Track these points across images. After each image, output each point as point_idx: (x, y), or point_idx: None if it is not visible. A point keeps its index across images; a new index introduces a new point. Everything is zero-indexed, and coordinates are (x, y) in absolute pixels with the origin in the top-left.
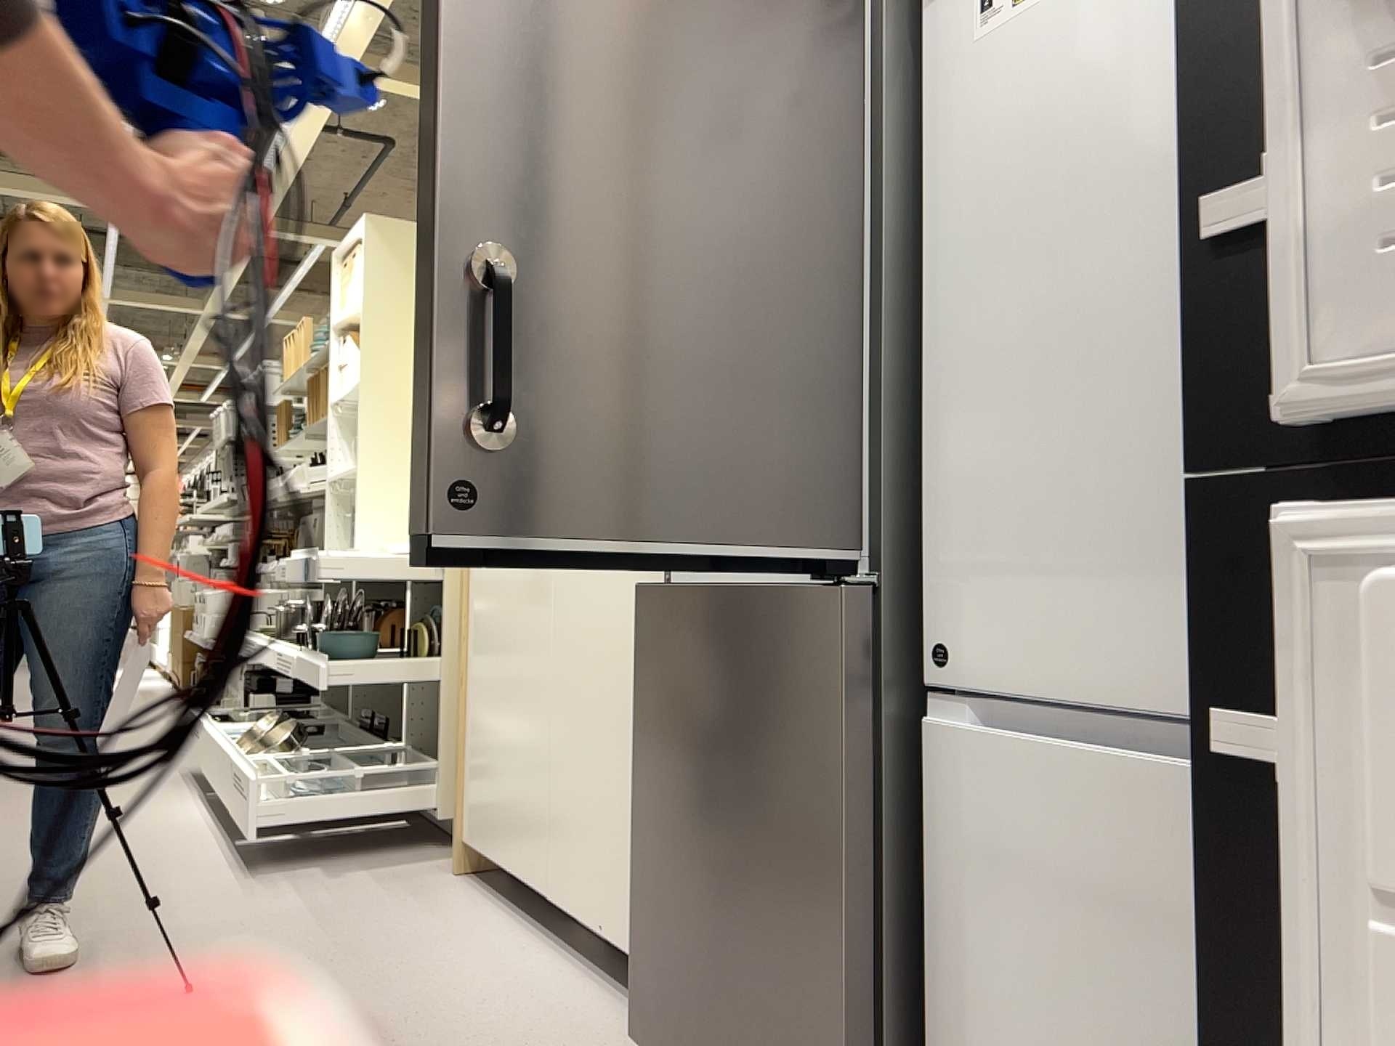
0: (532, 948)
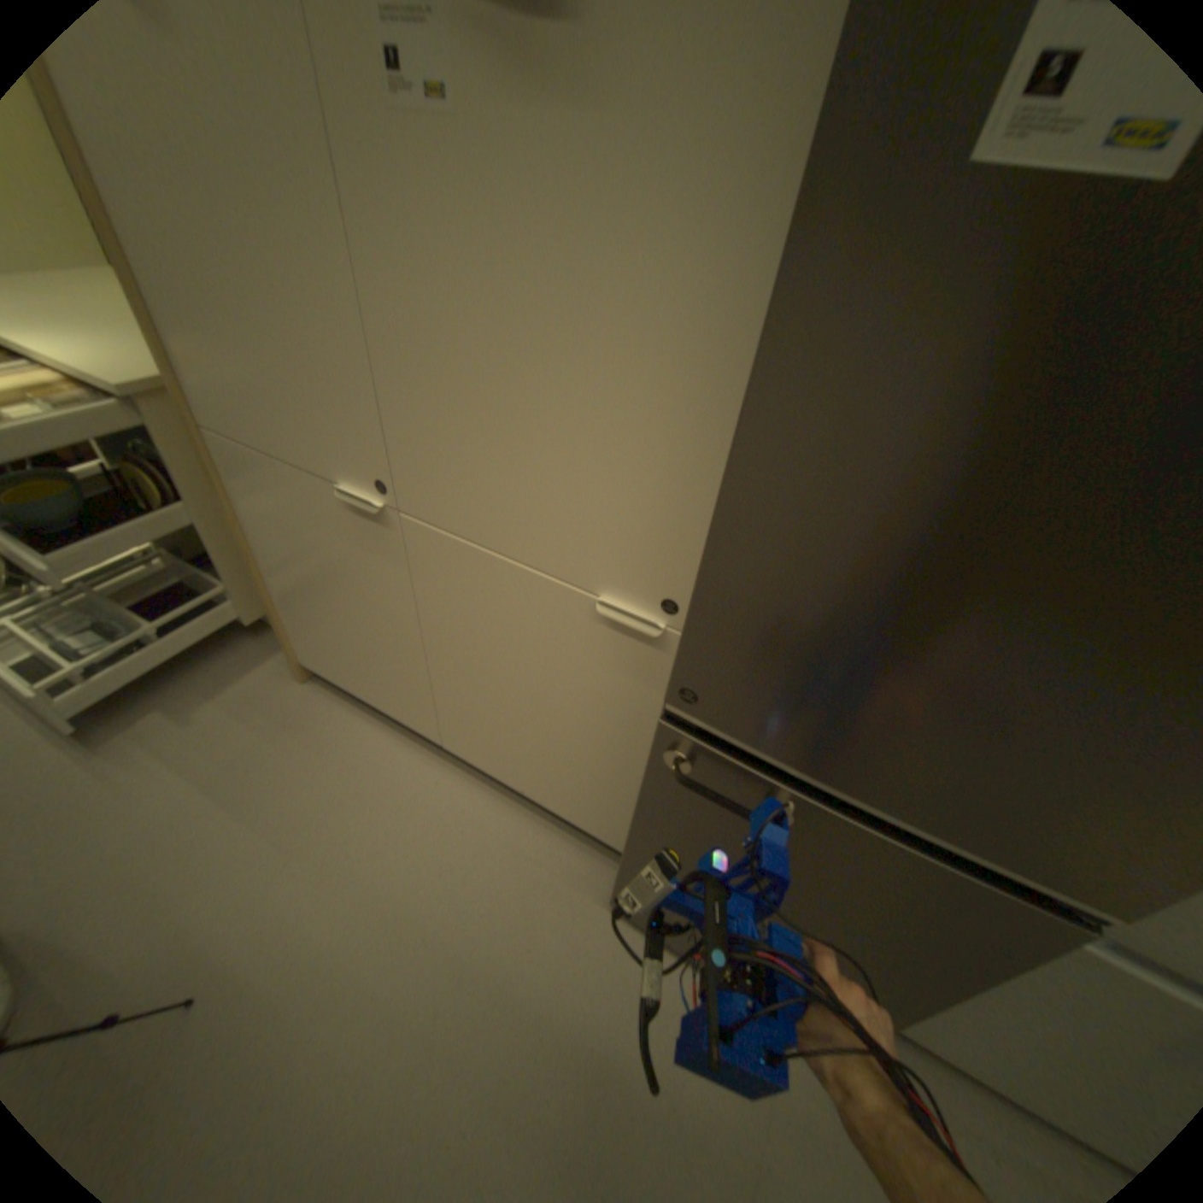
0: (439, 777)
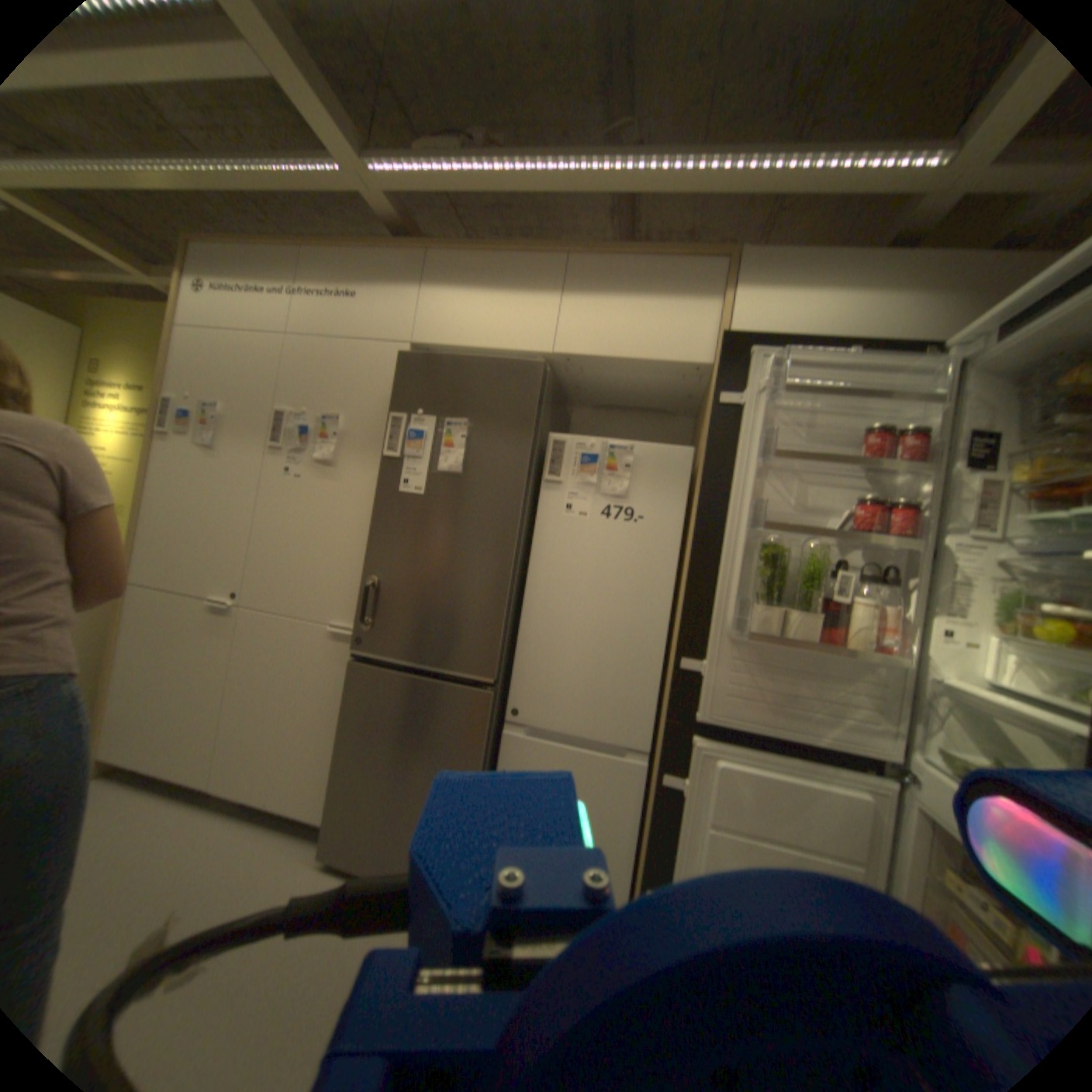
0: (198, 821)
